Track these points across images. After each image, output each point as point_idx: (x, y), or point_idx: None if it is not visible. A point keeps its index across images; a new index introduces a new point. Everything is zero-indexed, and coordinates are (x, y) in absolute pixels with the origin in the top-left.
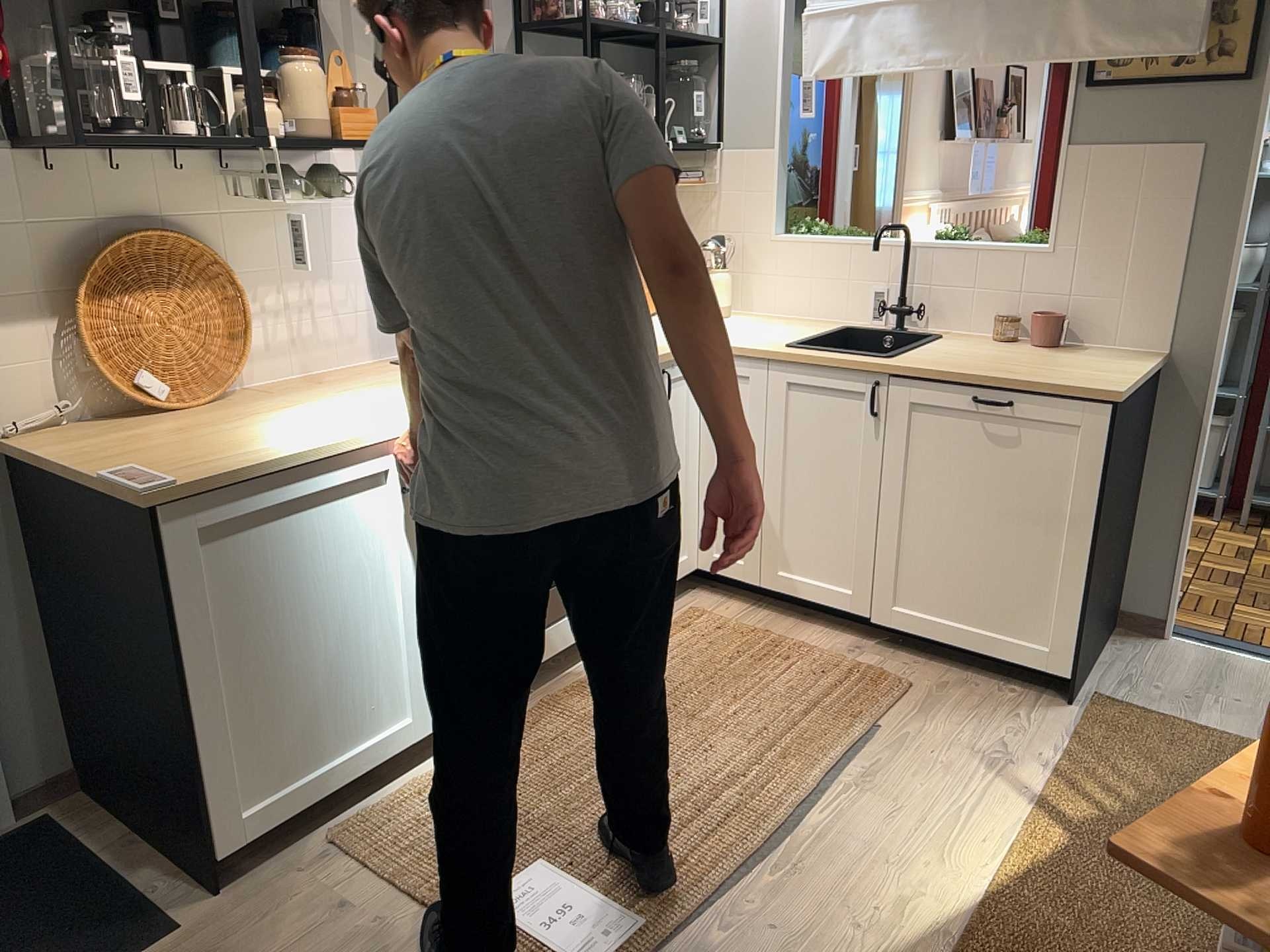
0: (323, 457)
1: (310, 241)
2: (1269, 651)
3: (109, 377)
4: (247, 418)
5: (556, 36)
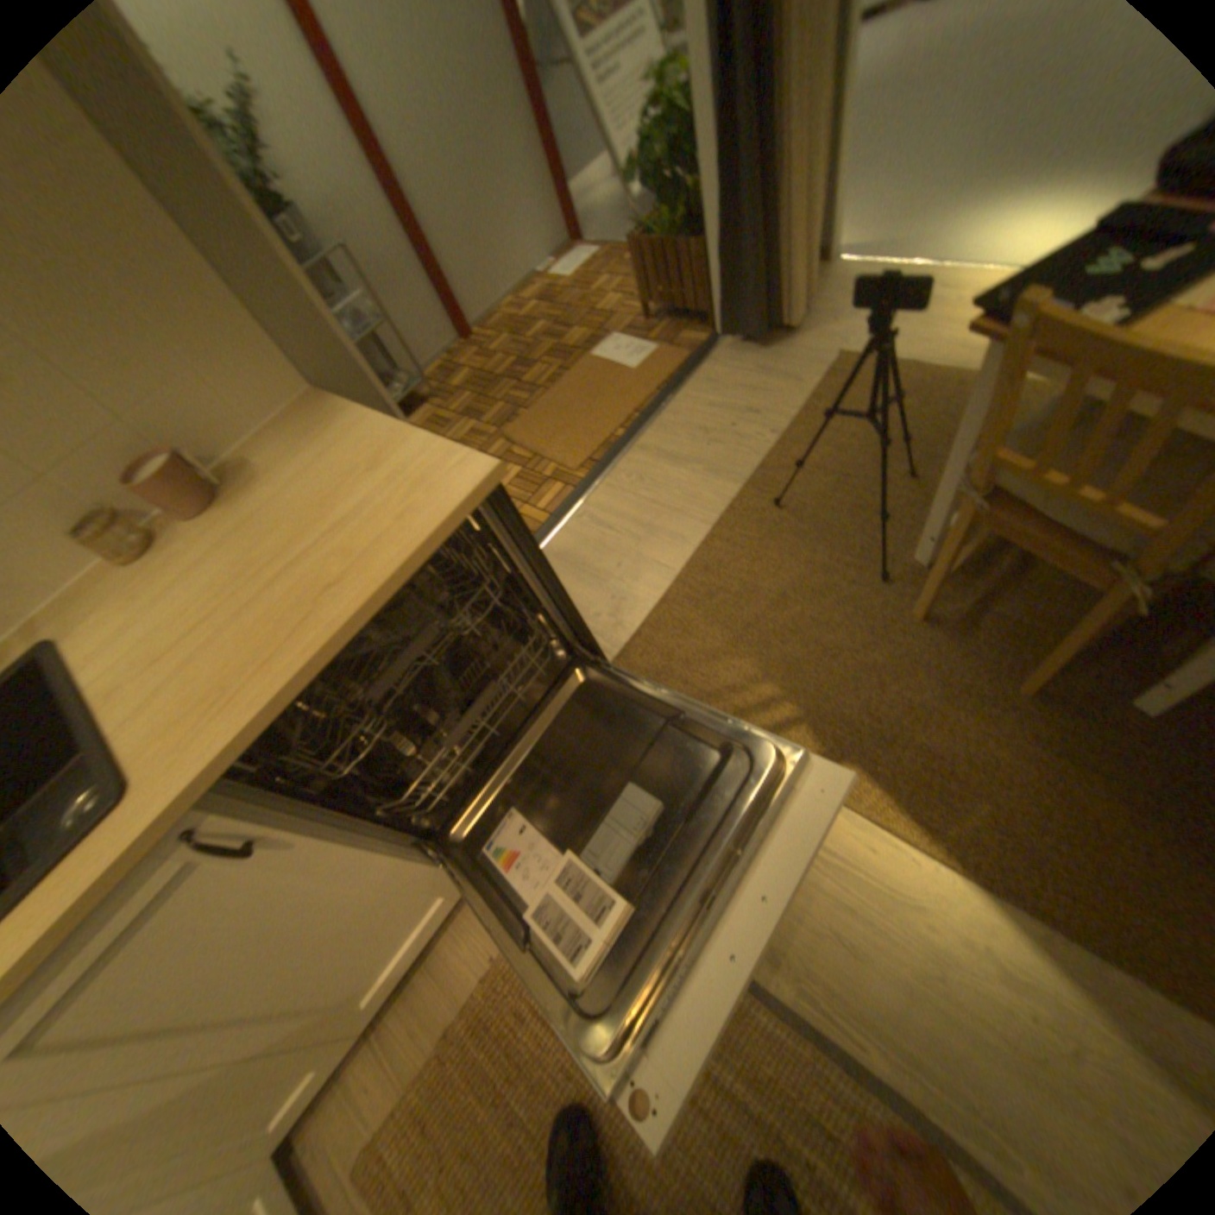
0: None
1: None
2: (551, 525)
3: None
4: None
5: None
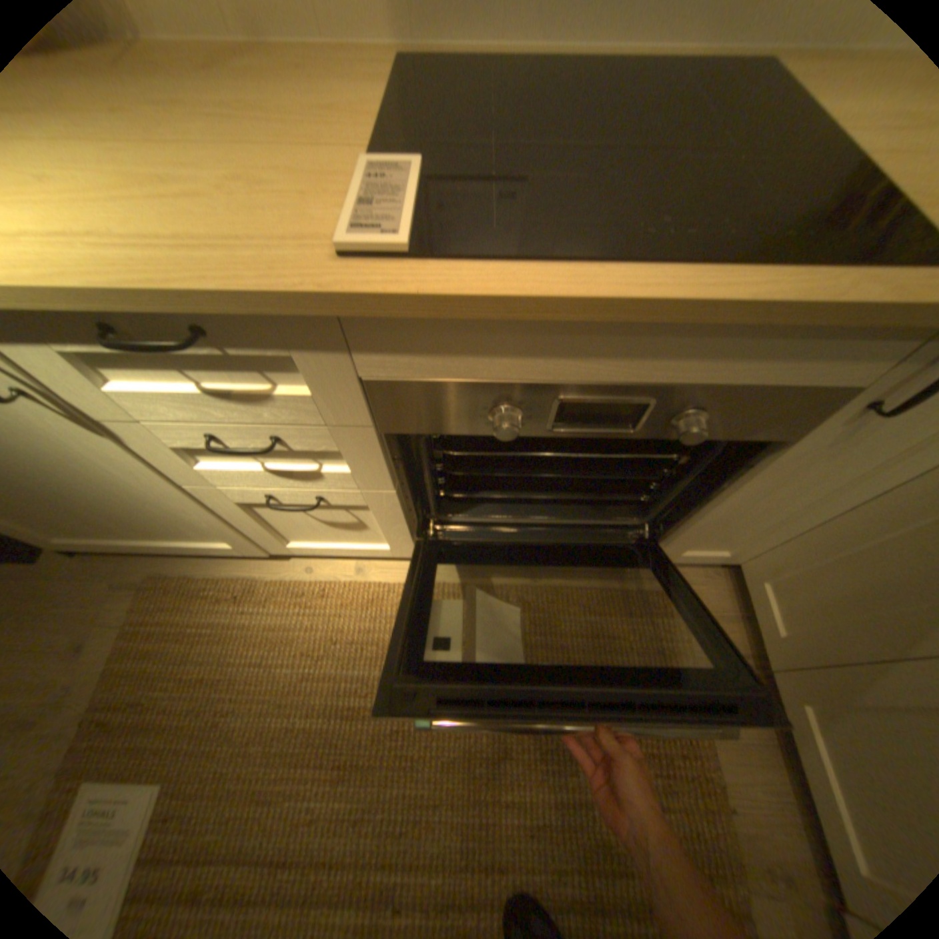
0: None
1: None
2: None
3: None
4: None
5: None
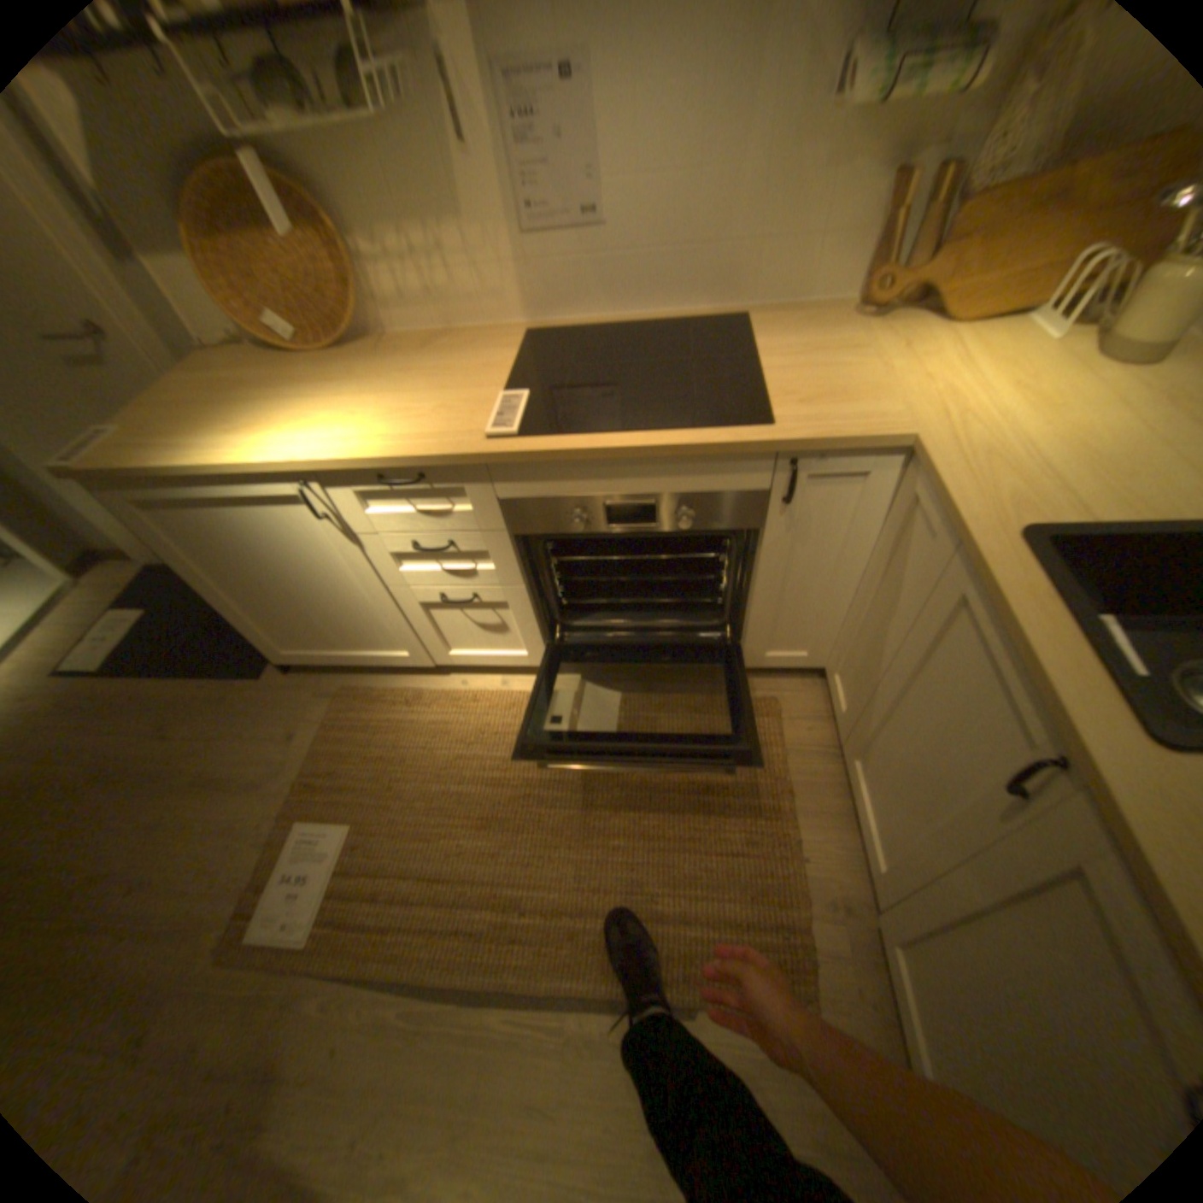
0: (211, 473)
1: (423, 164)
2: None
3: (230, 316)
4: (289, 385)
5: None
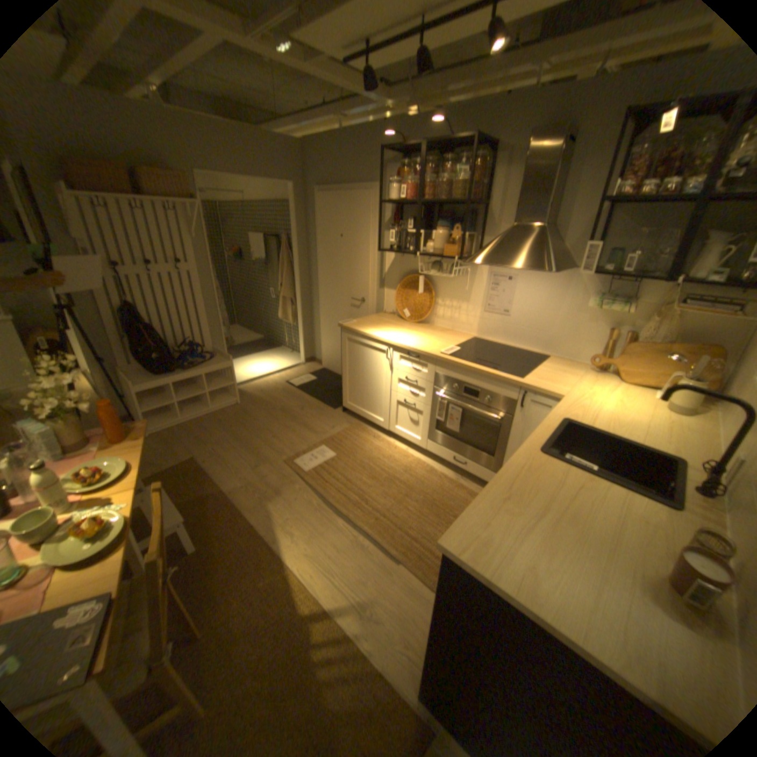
0: (370, 337)
1: (464, 288)
2: None
3: (396, 307)
4: (400, 327)
5: (650, 203)
